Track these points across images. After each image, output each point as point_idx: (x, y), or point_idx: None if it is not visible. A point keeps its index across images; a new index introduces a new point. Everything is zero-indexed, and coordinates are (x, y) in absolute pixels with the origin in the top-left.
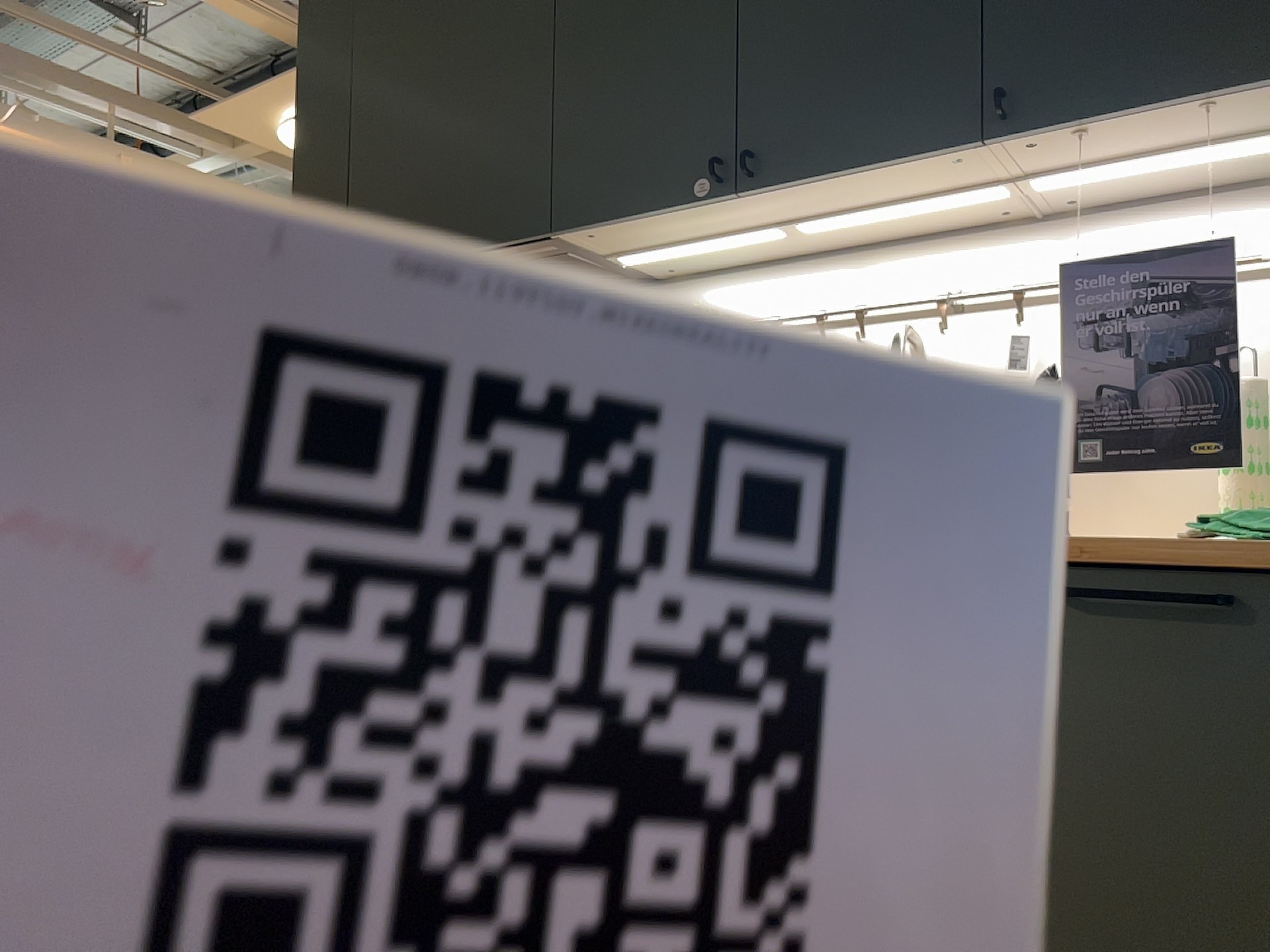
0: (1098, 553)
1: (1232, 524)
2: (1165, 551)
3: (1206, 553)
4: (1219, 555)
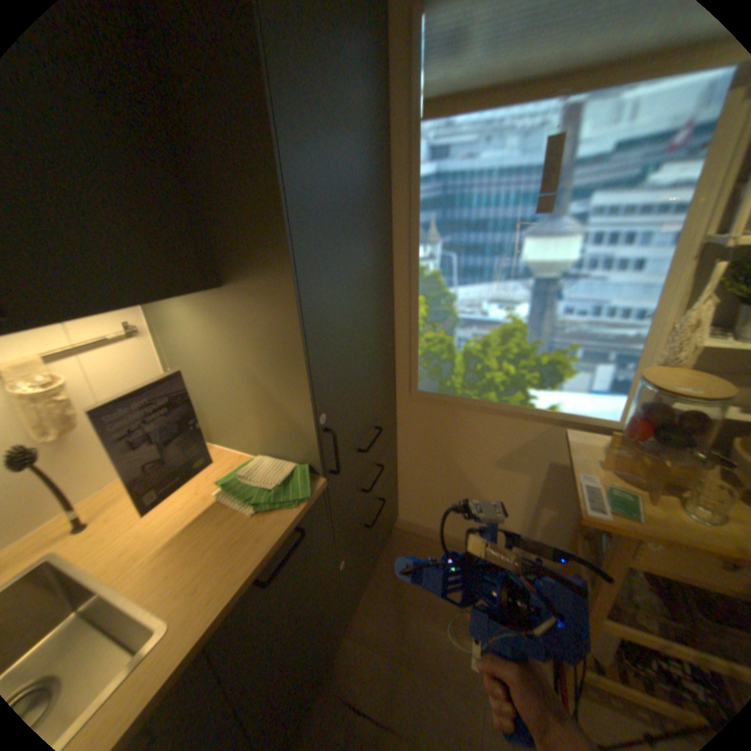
0: (267, 559)
1: (273, 503)
2: (274, 533)
3: (295, 526)
4: (288, 520)
